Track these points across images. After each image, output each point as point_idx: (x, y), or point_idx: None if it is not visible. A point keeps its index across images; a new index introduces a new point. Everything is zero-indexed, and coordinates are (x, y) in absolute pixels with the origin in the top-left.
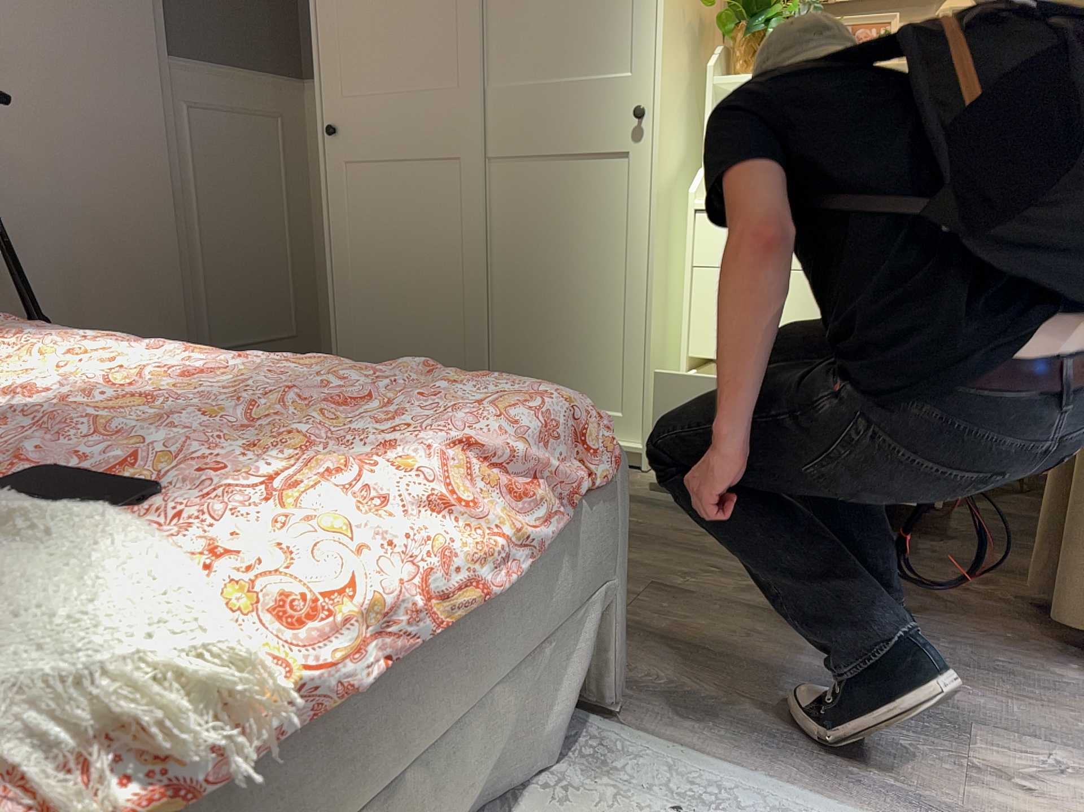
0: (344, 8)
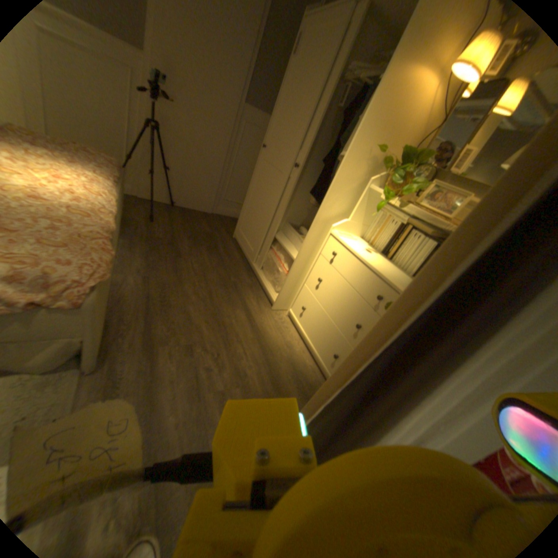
0: (284, 101)
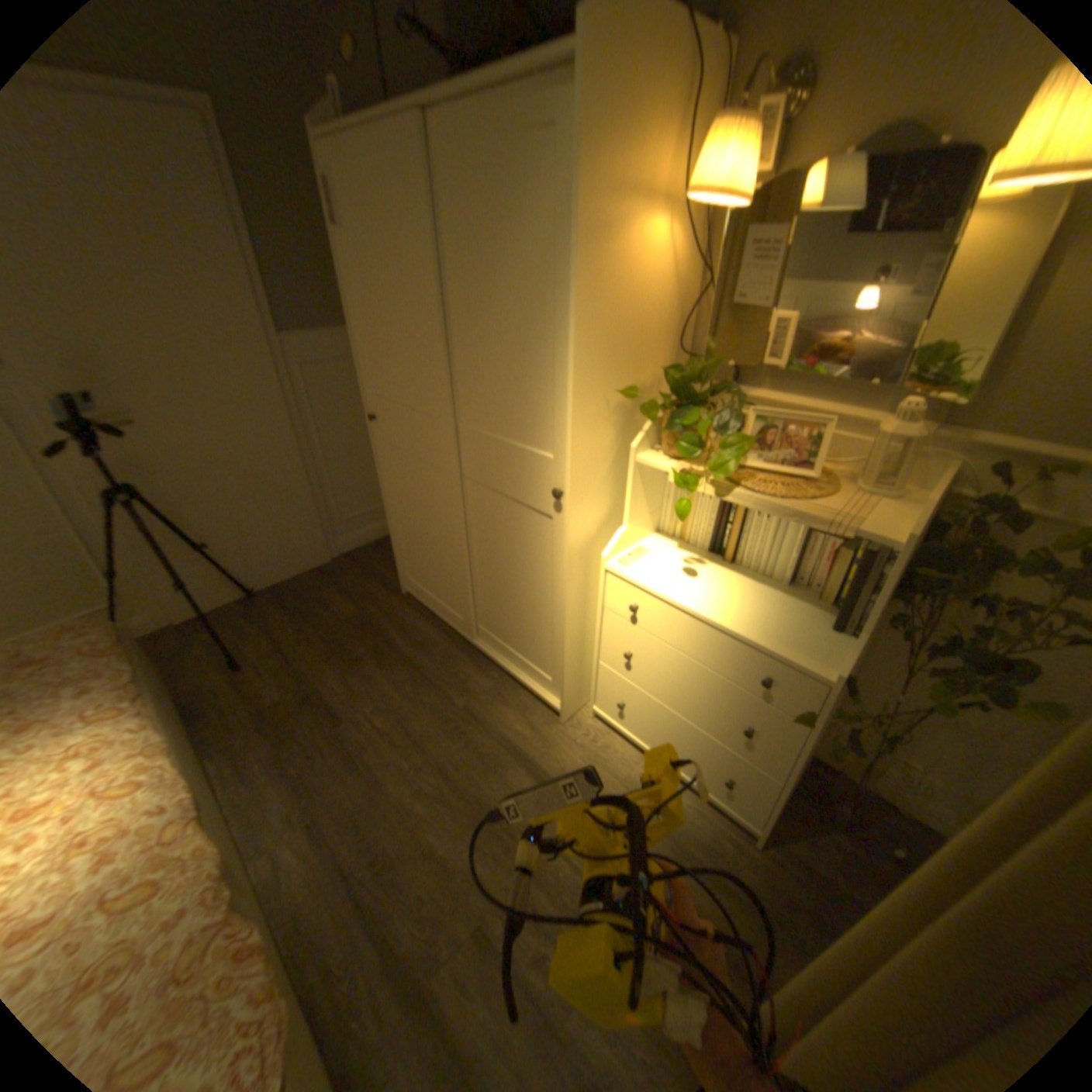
0: (363, 323)
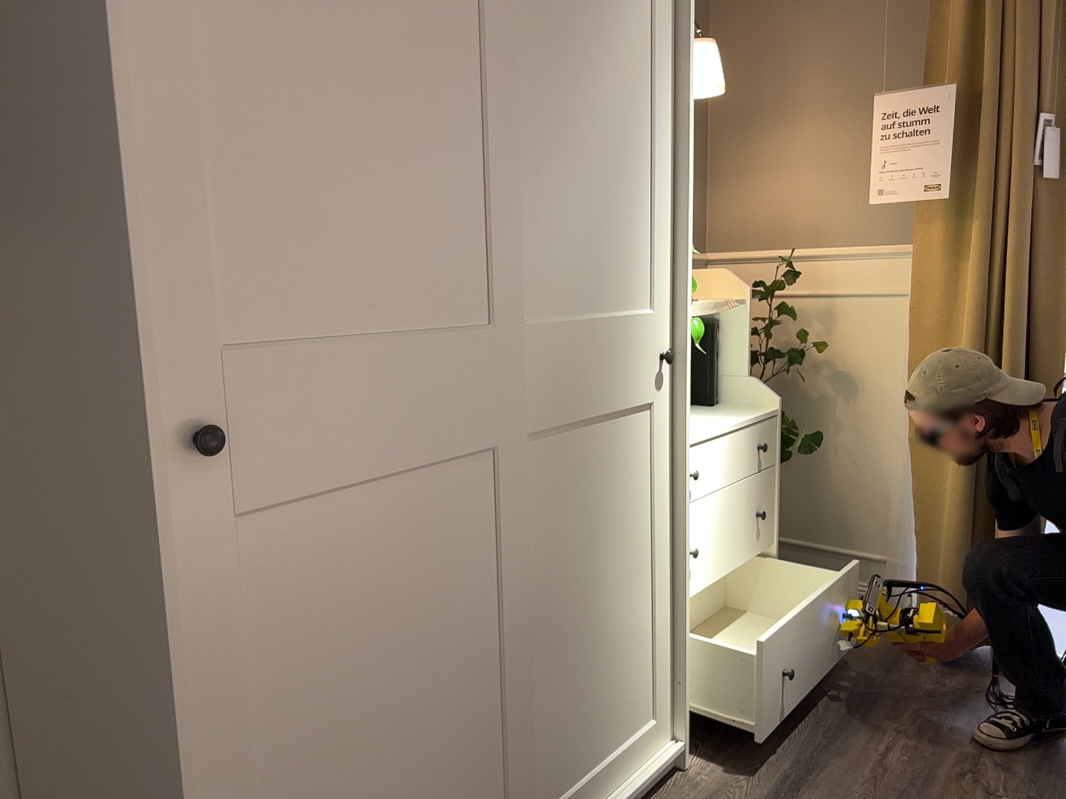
0: (224, 107)
